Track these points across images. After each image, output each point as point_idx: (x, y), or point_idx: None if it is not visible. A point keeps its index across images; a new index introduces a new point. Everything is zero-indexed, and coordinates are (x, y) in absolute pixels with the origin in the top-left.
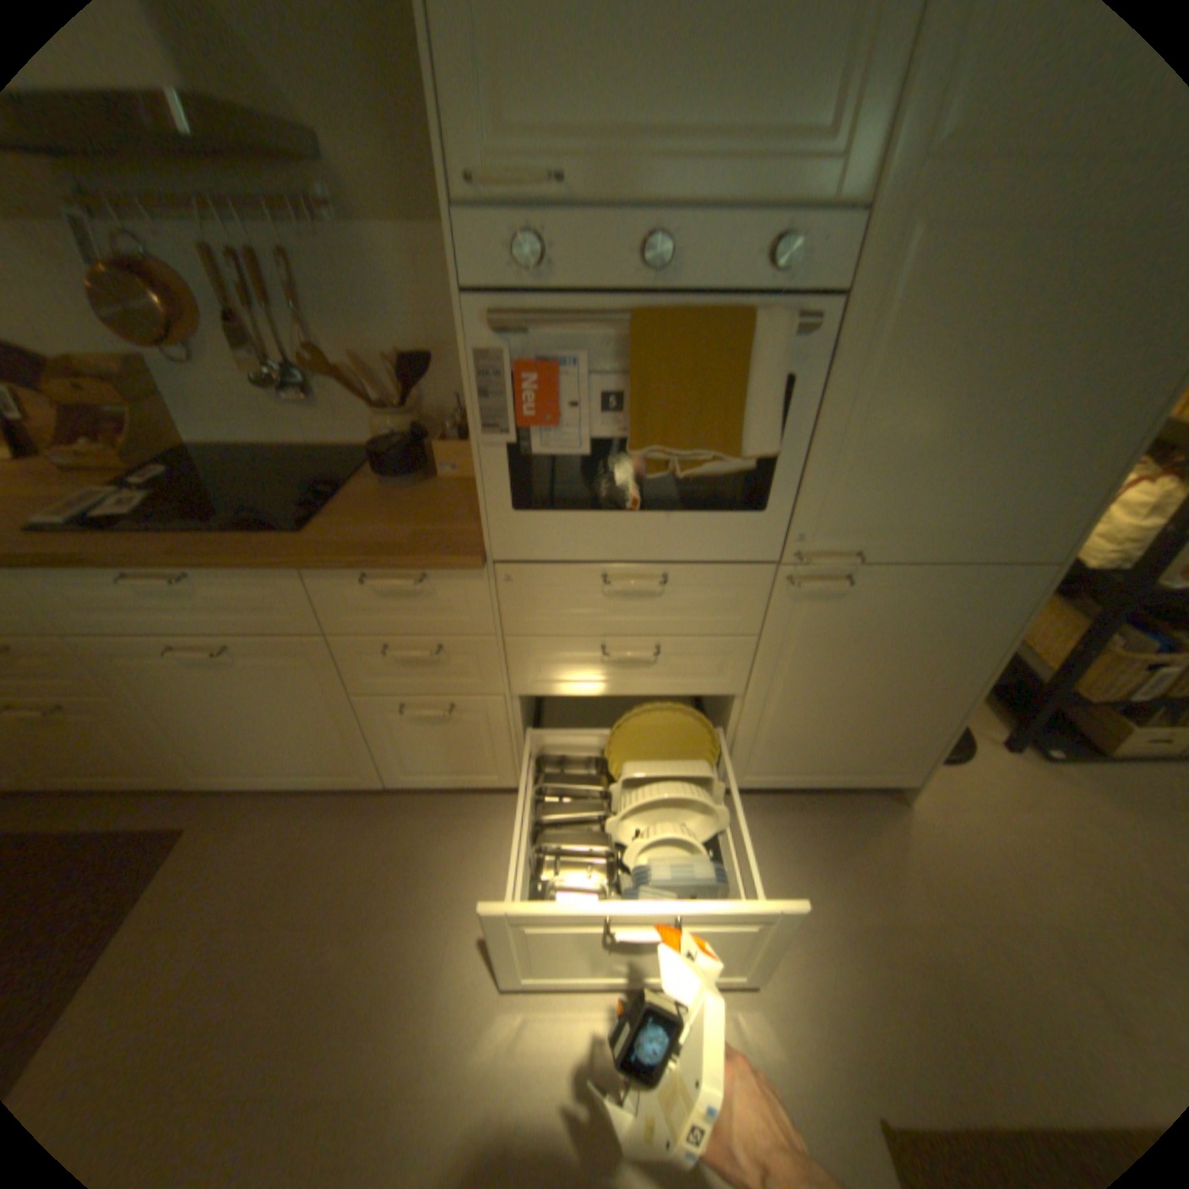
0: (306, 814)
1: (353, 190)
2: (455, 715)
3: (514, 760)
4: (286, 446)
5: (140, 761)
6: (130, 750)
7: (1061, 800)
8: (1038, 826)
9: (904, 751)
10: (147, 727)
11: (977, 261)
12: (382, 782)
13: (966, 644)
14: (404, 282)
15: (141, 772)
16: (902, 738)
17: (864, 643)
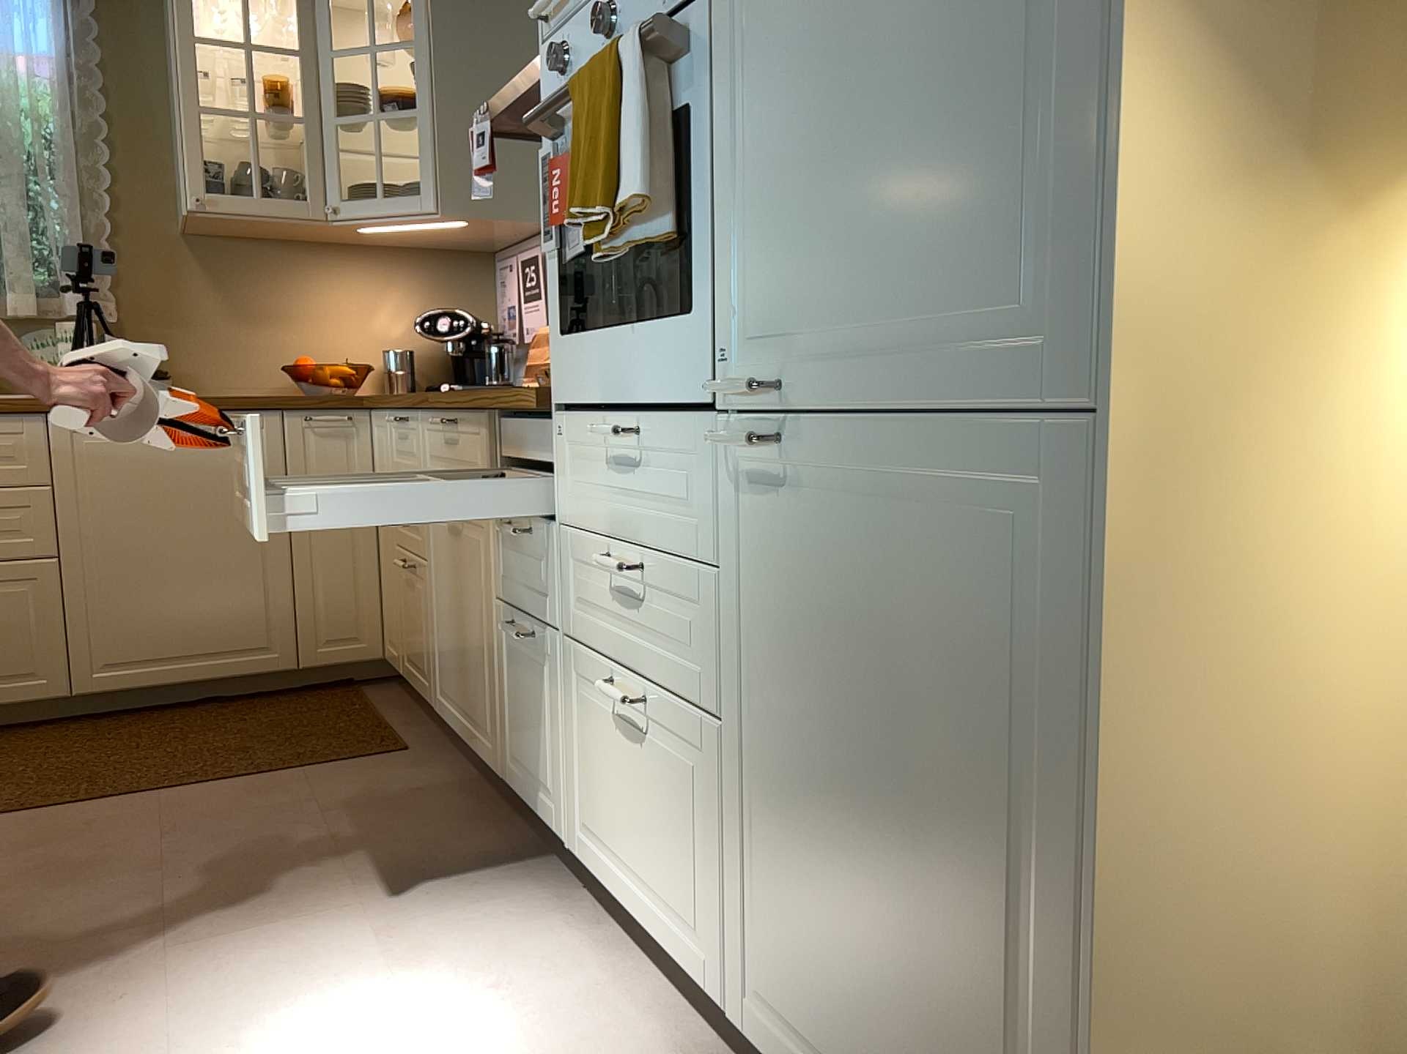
0: (461, 790)
1: None
2: (537, 662)
3: (567, 784)
4: None
5: (427, 659)
6: (426, 641)
7: None
8: None
9: None
10: (432, 610)
11: None
12: (502, 770)
13: (1010, 684)
14: None
15: (426, 675)
16: None
17: (842, 630)
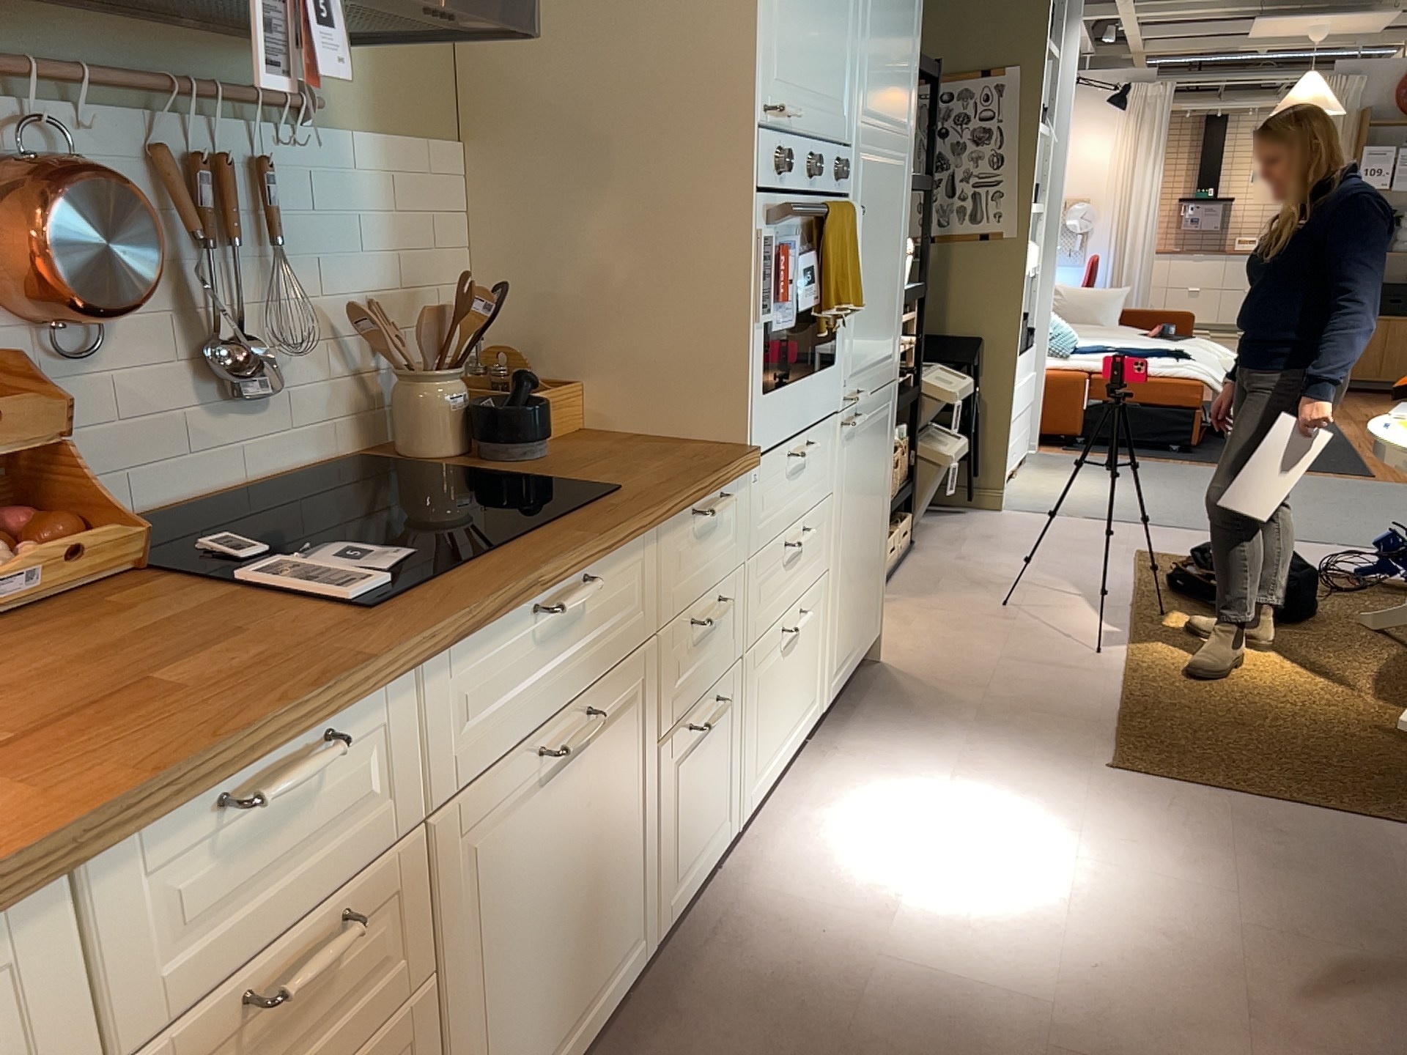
0: None
1: (337, 99)
2: (715, 720)
3: (738, 778)
4: (219, 500)
5: None
6: None
7: (907, 609)
8: (923, 626)
9: (875, 591)
10: (457, 1038)
11: (872, 182)
12: (656, 934)
13: (884, 460)
14: (383, 213)
15: None
16: (874, 576)
17: (862, 478)
